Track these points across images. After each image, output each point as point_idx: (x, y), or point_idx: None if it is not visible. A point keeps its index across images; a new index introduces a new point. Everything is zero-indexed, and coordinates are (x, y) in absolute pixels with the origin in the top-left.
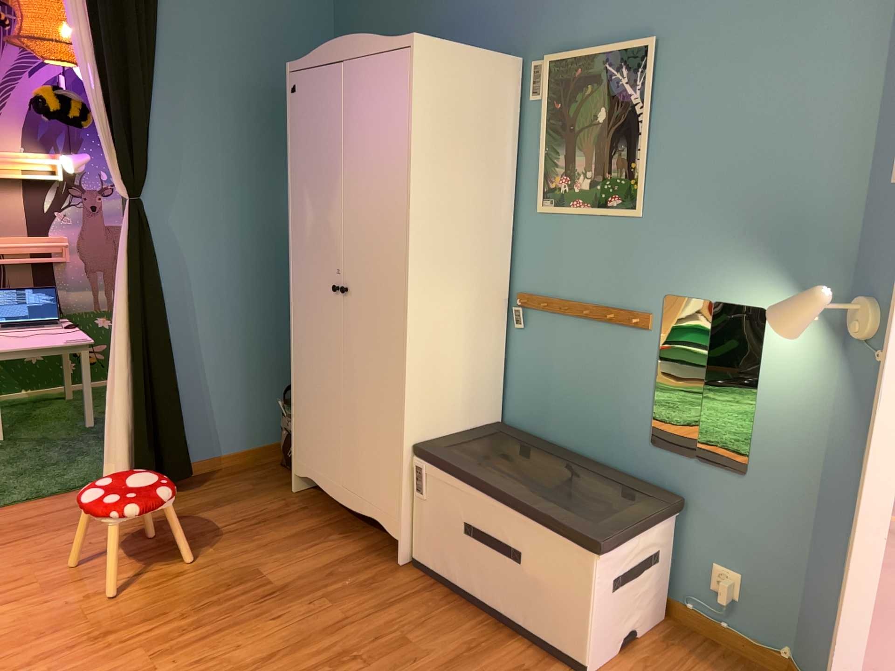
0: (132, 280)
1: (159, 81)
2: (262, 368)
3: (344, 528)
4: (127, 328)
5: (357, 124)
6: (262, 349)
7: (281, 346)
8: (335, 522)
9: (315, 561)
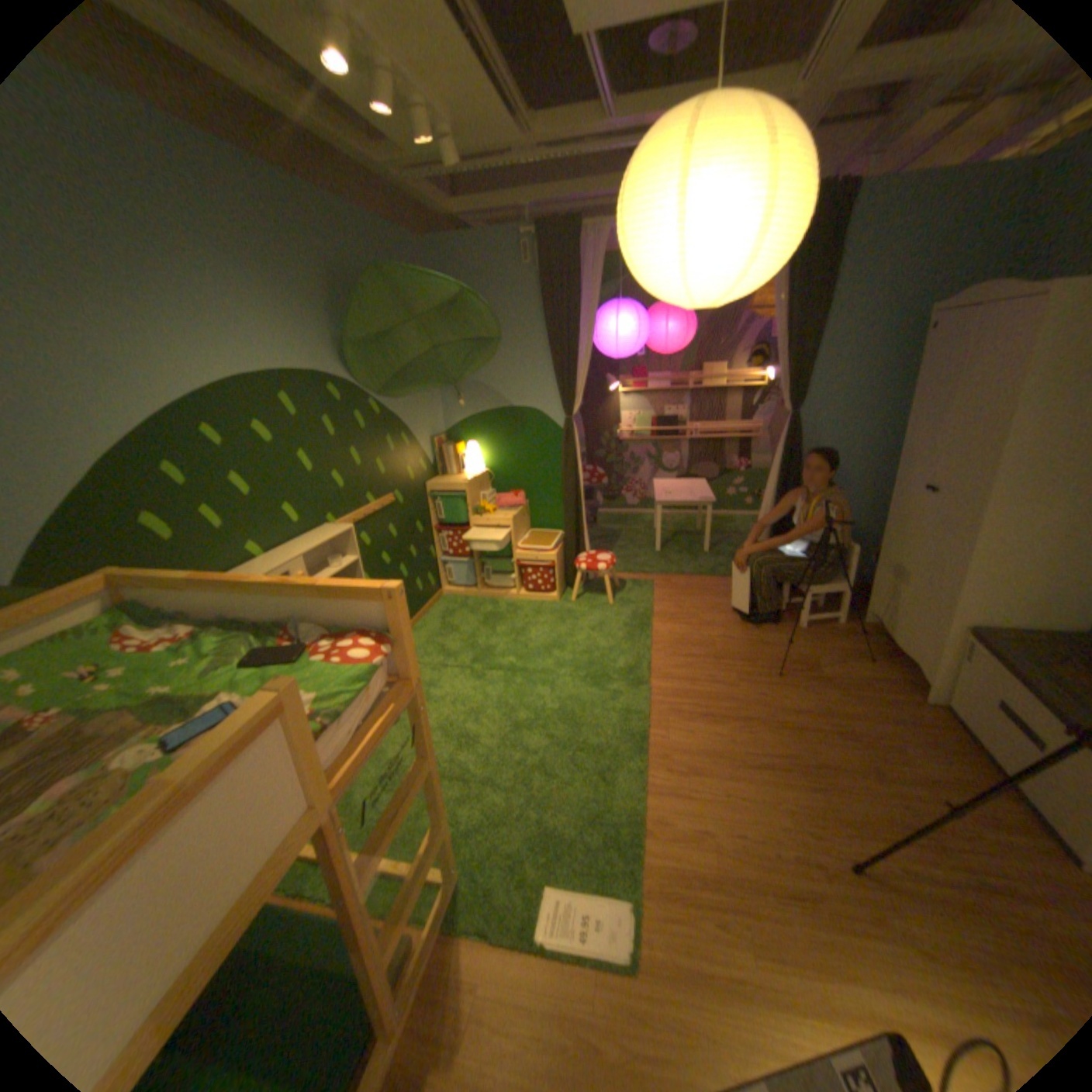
0: (781, 466)
1: (827, 330)
2: (868, 532)
3: (894, 664)
4: (773, 495)
5: (980, 360)
6: (871, 519)
7: (888, 519)
8: (889, 657)
9: (860, 675)
